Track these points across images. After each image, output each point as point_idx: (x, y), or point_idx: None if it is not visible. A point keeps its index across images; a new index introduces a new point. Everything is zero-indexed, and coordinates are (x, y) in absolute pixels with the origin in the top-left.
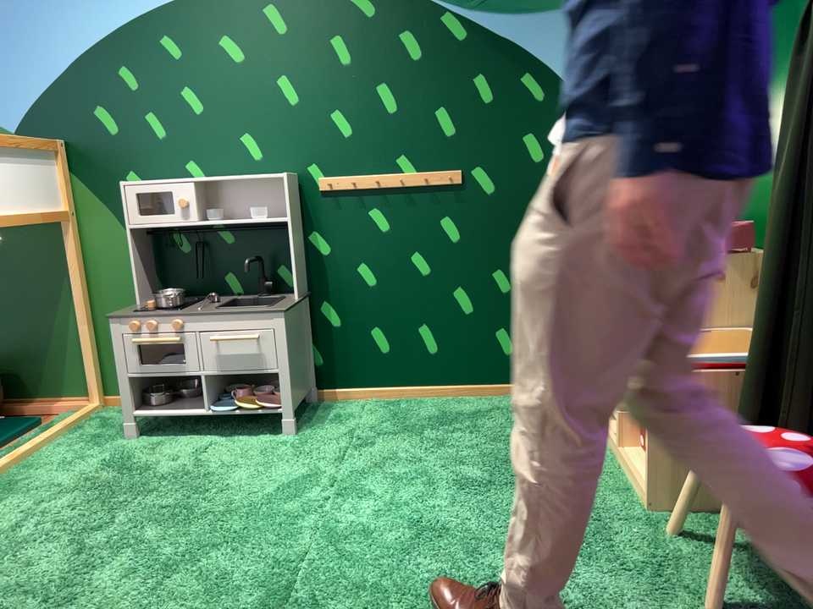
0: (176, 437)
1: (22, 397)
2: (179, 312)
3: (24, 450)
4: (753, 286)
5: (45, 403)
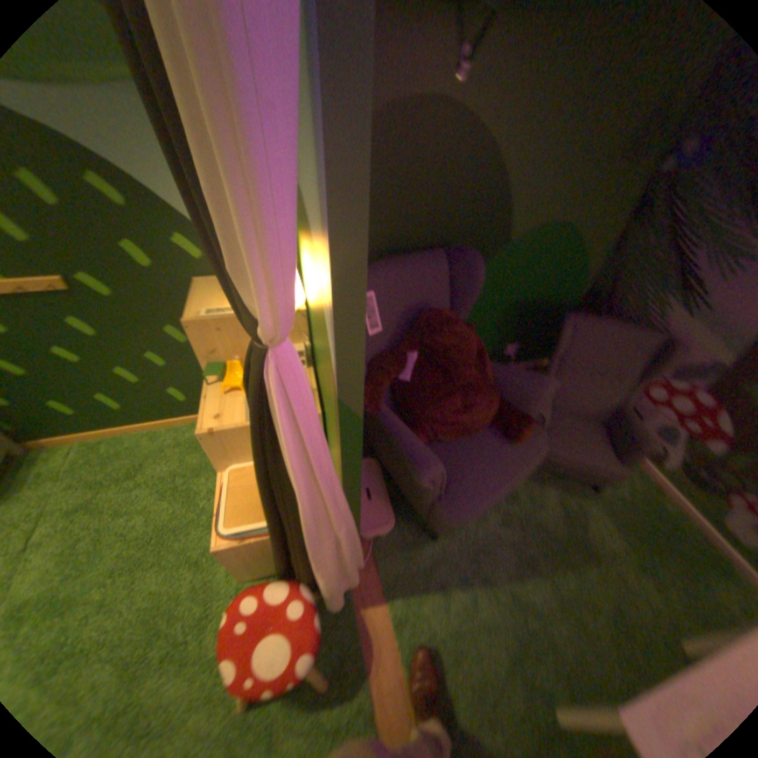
0: None
1: None
2: None
3: None
4: None
5: None
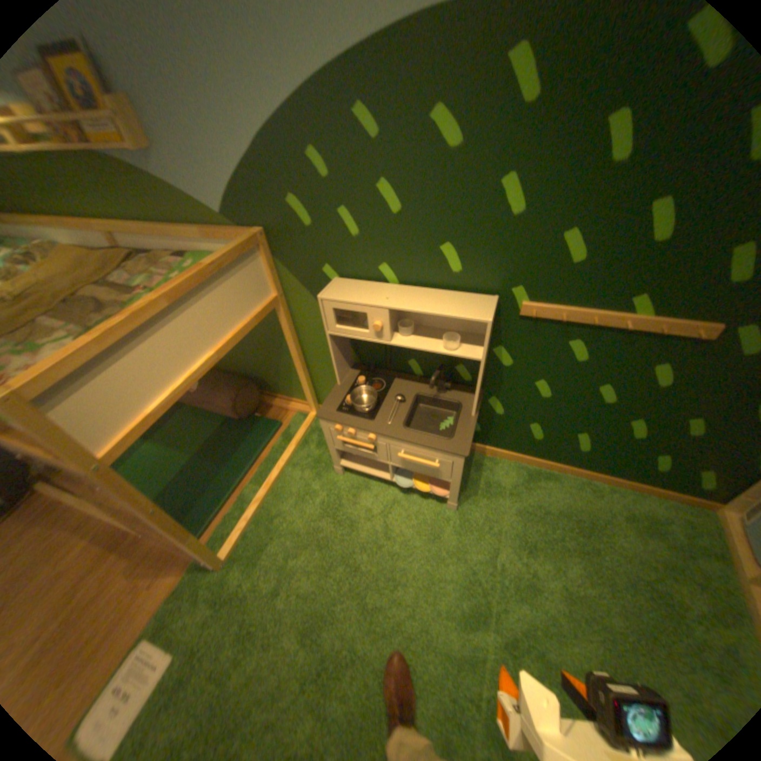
0: (369, 481)
1: (270, 393)
2: (373, 428)
3: (274, 477)
4: None
5: (283, 399)
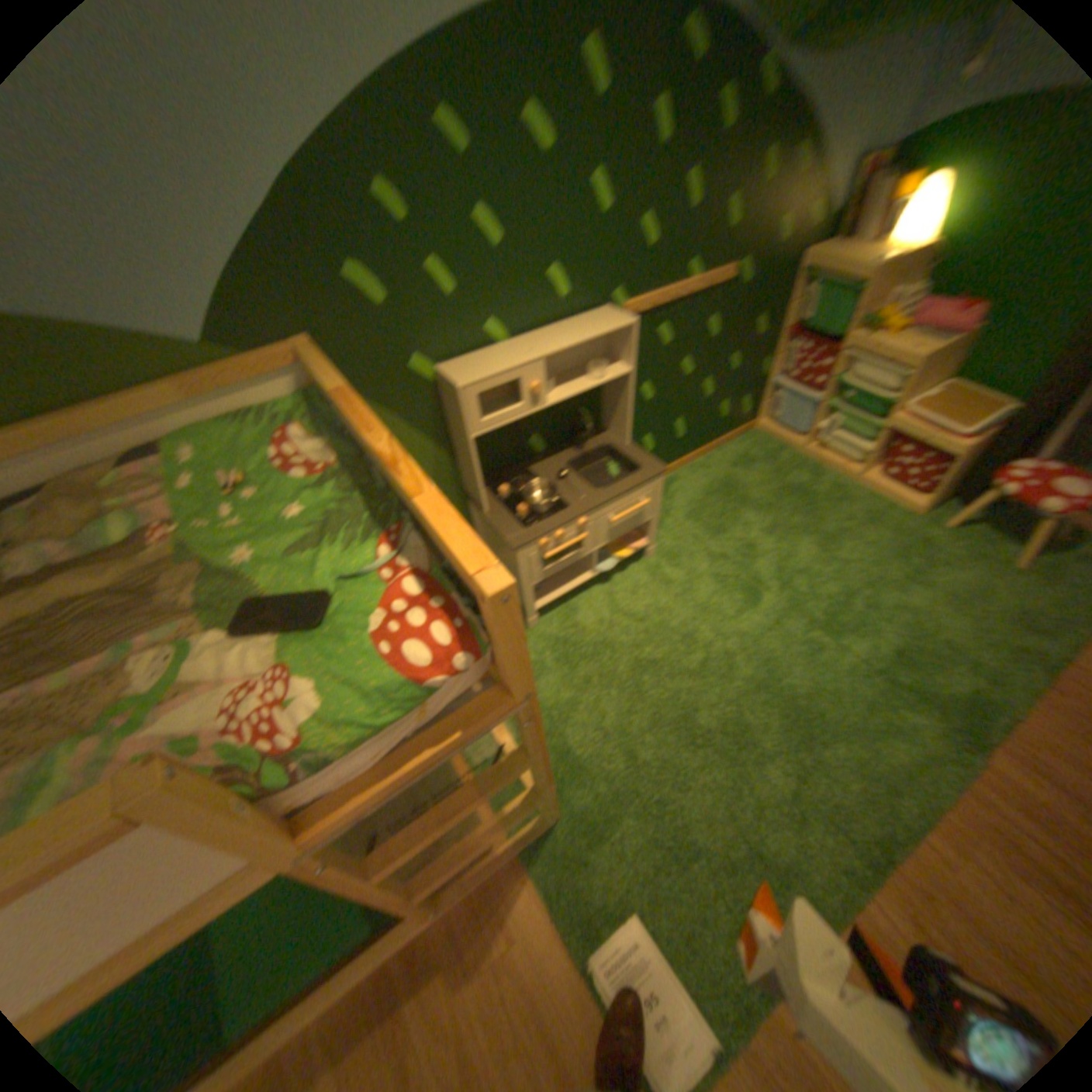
0: (567, 603)
1: None
2: (579, 510)
3: None
4: (965, 352)
5: None
